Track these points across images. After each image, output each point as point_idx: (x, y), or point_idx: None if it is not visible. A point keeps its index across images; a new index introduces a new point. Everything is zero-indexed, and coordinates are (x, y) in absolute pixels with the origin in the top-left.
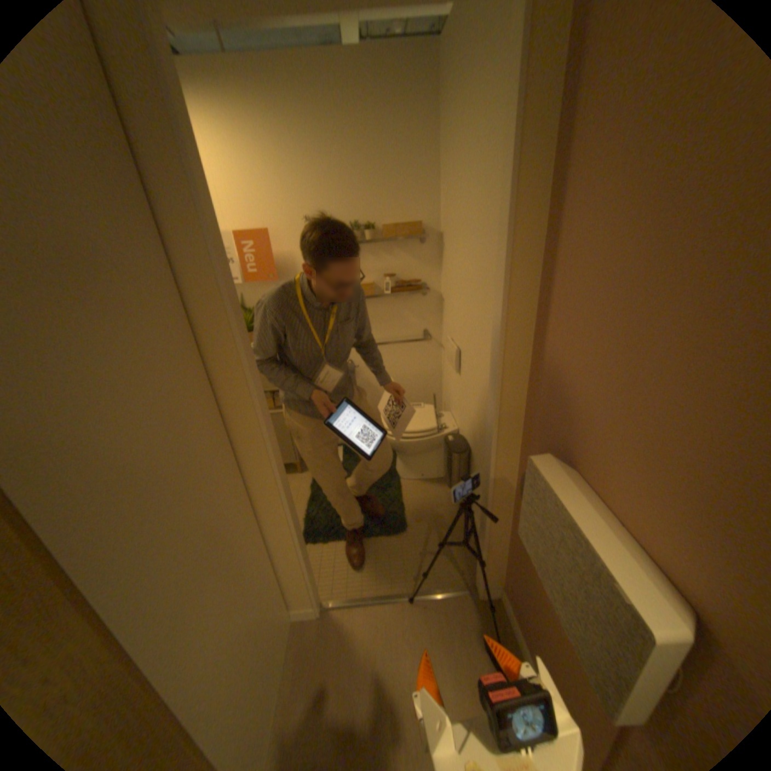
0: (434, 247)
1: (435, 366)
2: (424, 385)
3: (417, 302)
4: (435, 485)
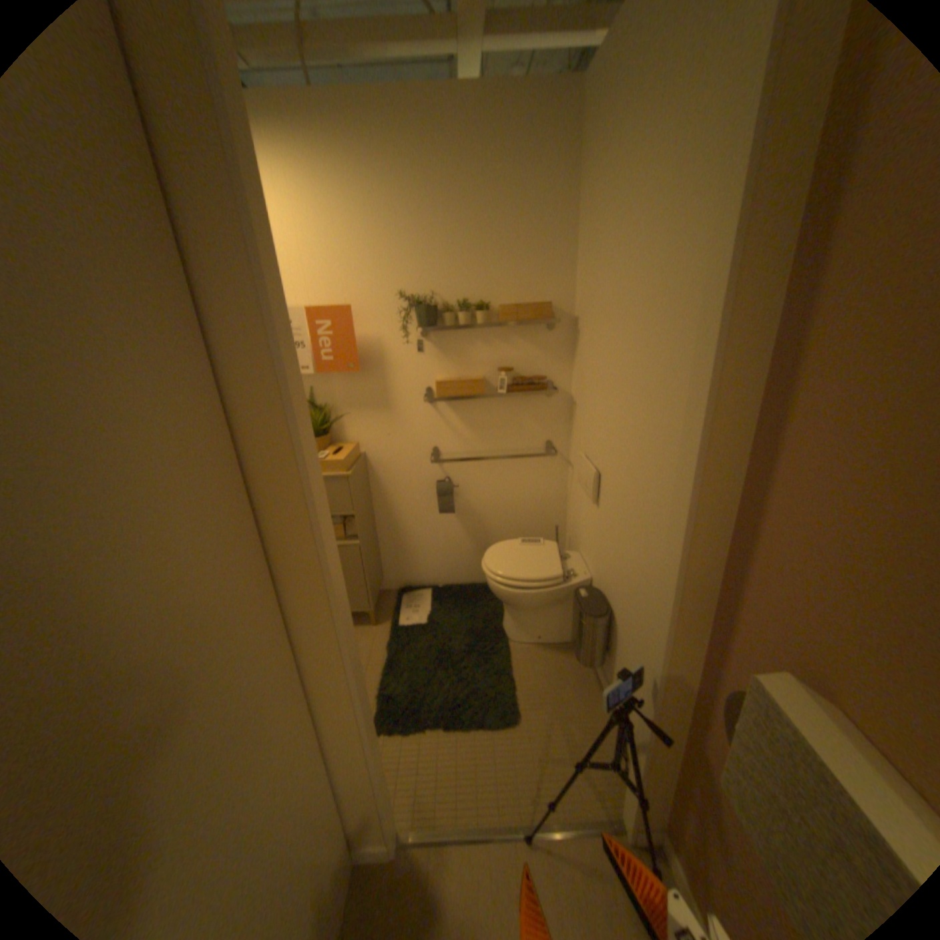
0: (565, 335)
1: (559, 489)
2: (544, 513)
3: (540, 405)
4: (557, 653)
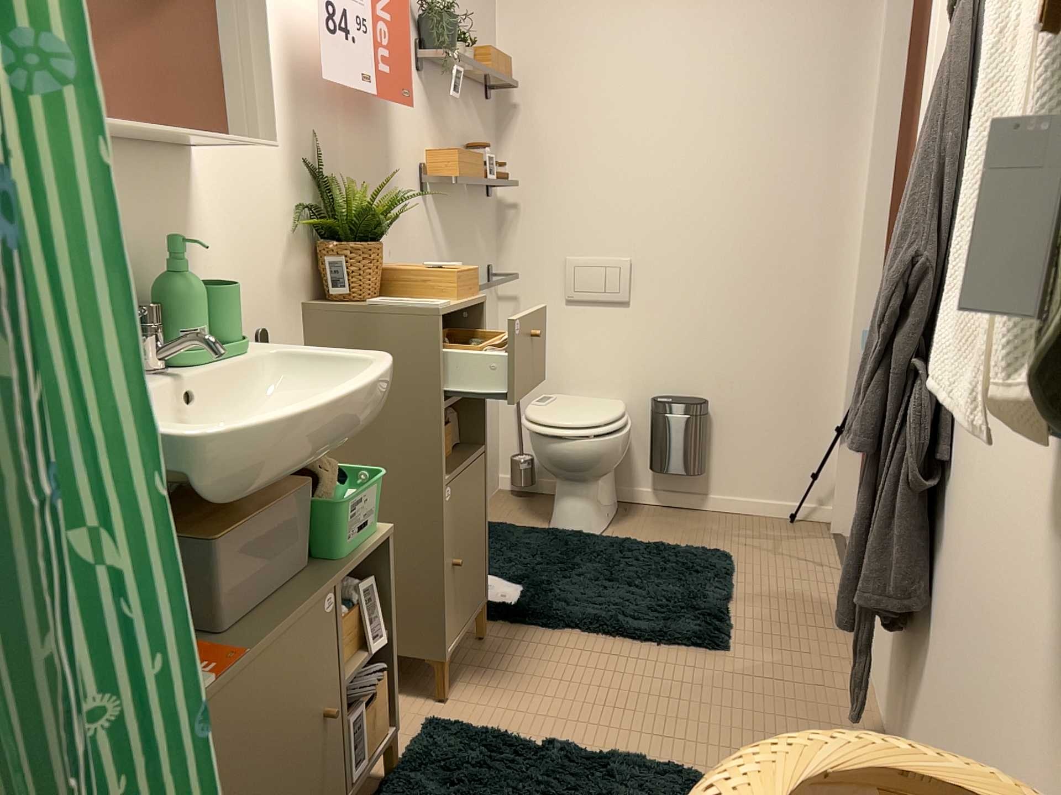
0: (494, 117)
1: None
2: None
3: (485, 213)
4: (630, 519)
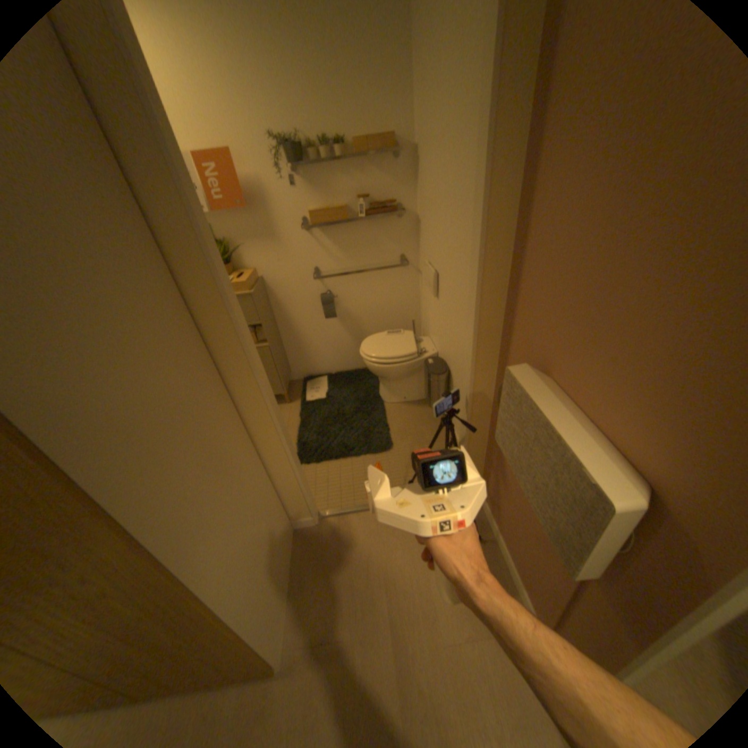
0: (408, 162)
1: (413, 293)
2: (403, 312)
3: (393, 225)
4: (416, 406)
